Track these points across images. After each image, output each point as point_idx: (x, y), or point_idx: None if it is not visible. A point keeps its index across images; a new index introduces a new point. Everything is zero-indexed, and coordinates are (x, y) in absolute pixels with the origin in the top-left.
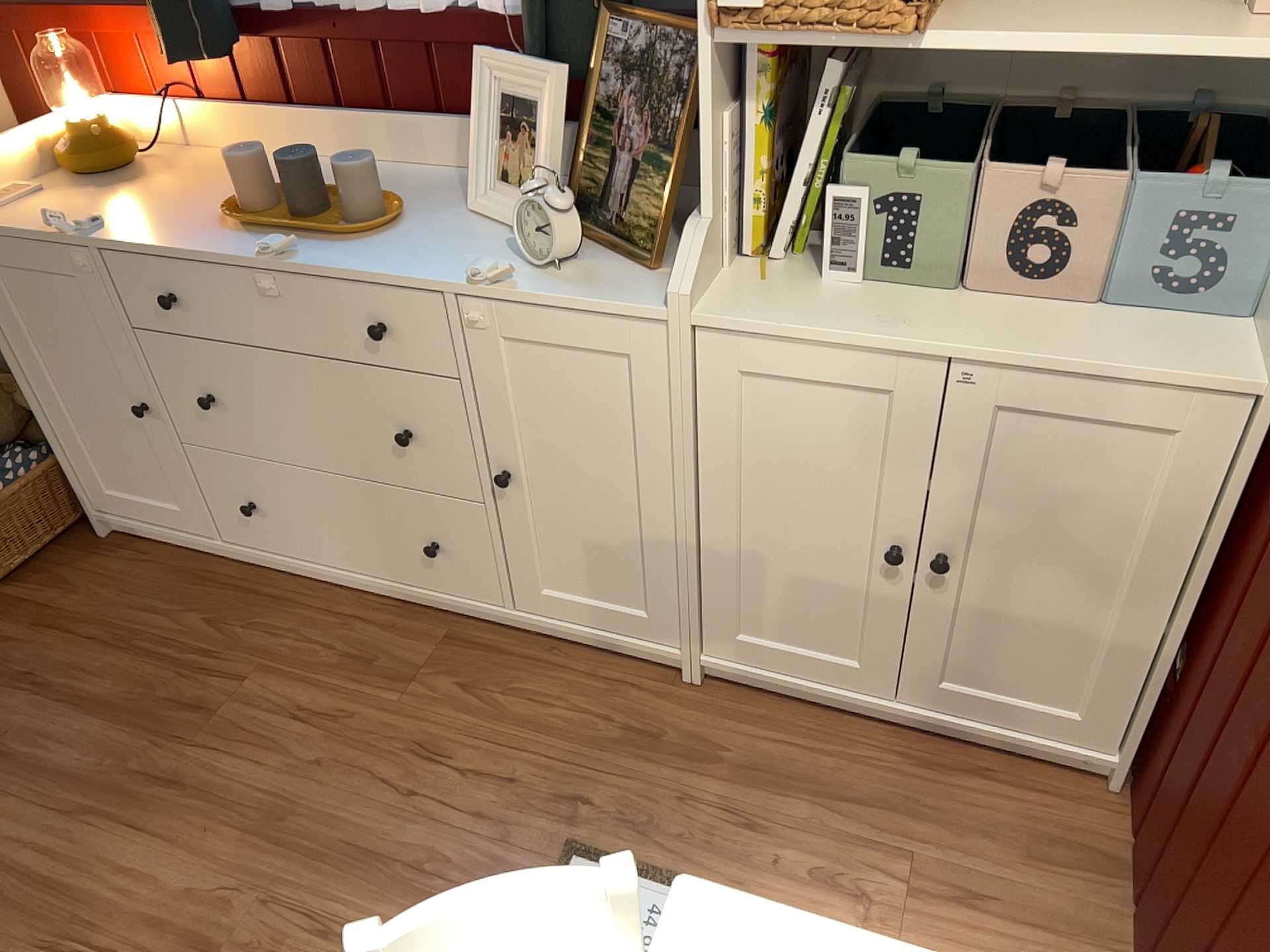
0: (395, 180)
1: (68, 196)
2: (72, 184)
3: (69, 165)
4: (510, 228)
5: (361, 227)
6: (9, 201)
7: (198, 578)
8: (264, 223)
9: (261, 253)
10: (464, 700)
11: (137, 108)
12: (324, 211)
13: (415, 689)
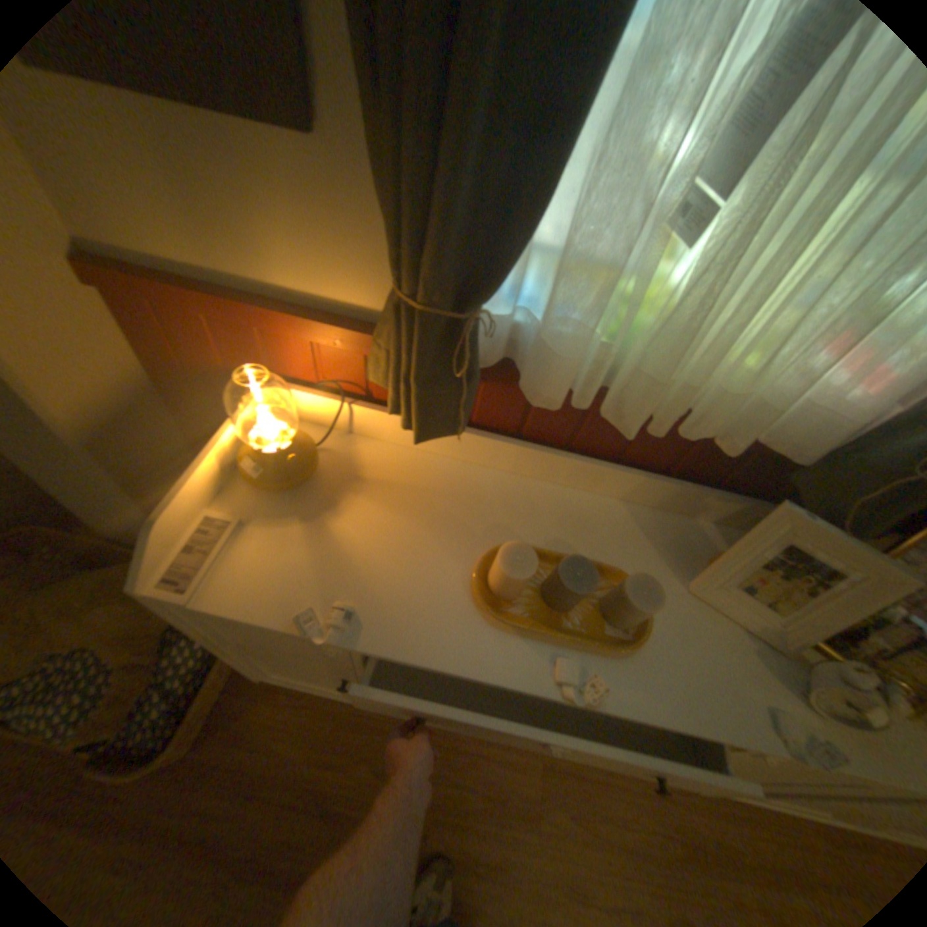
0: (587, 524)
1: (277, 535)
2: (267, 506)
3: (264, 489)
4: (746, 632)
5: (643, 650)
6: (214, 550)
7: (350, 724)
8: (542, 635)
9: (577, 705)
10: (580, 836)
11: (306, 401)
12: (581, 605)
13: (545, 829)
